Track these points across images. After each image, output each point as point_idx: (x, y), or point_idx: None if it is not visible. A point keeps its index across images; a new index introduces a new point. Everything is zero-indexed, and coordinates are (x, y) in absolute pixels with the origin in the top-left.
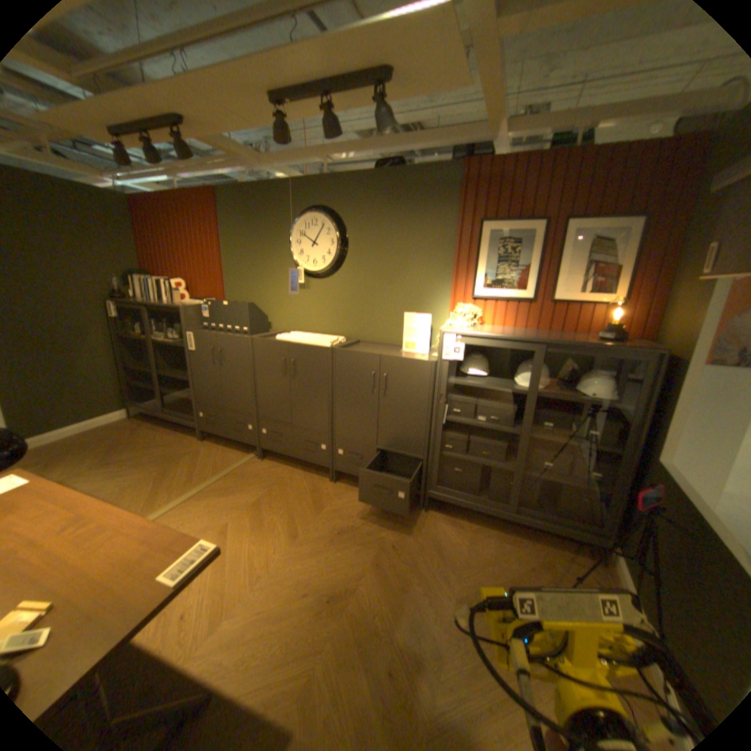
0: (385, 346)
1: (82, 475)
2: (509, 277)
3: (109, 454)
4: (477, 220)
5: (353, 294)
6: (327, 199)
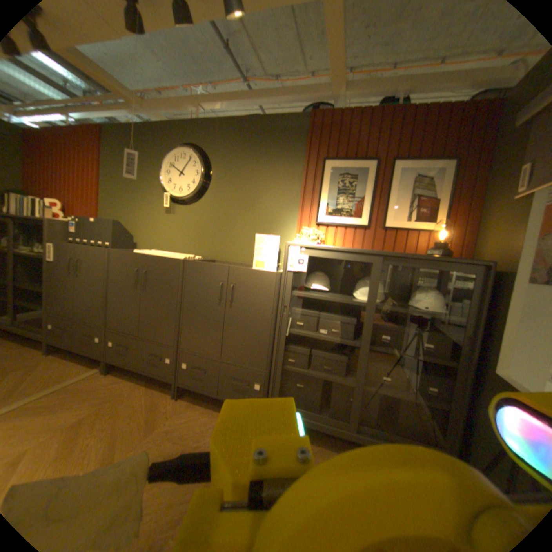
0: (238, 264)
1: None
2: (347, 205)
3: None
4: (320, 158)
5: (213, 218)
6: (196, 138)
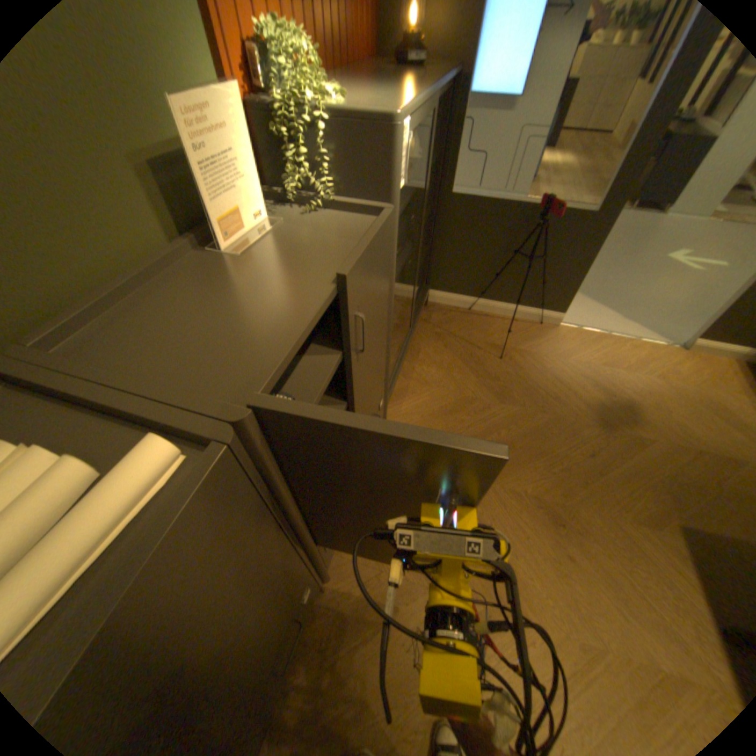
0: (146, 283)
1: None
2: None
3: None
4: None
5: None
6: None
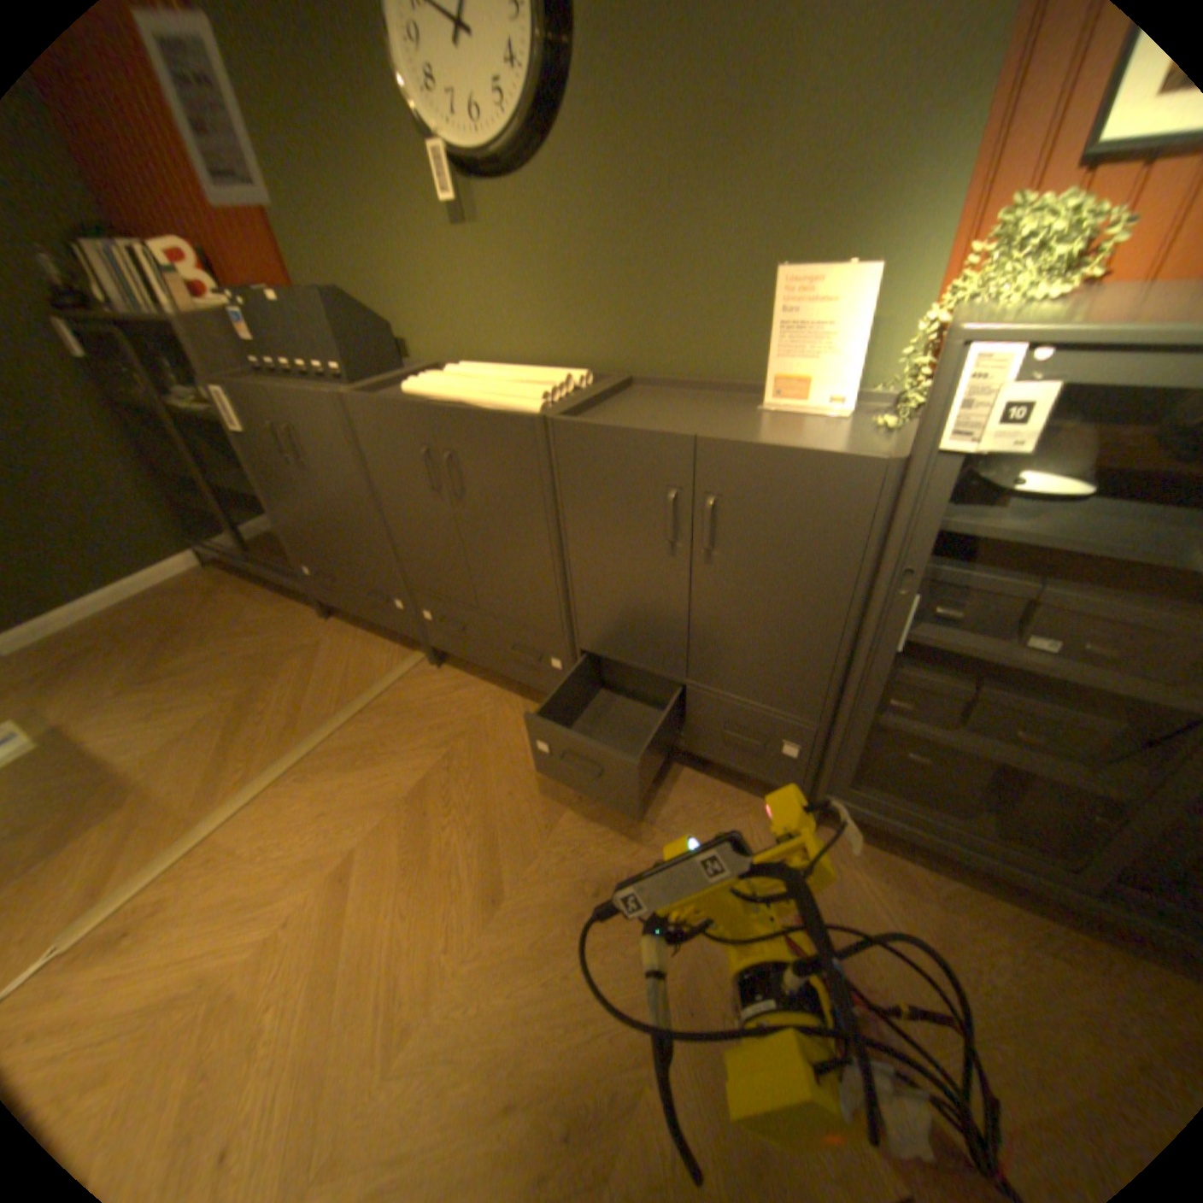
0: (708, 390)
1: (101, 710)
2: None
3: (156, 655)
4: None
5: (603, 220)
6: None
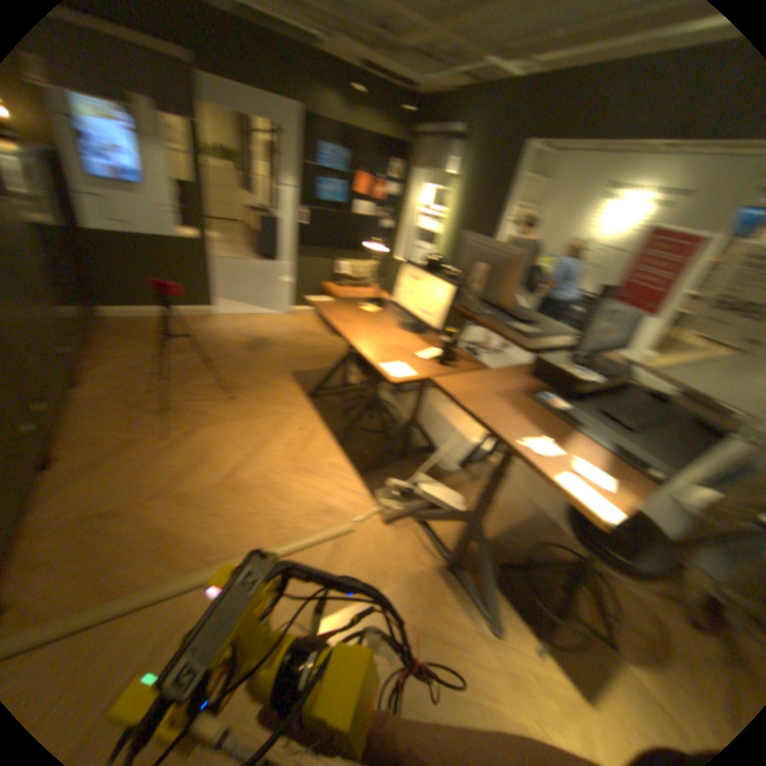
0: None
1: None
2: None
3: None
4: None
5: None
6: None
